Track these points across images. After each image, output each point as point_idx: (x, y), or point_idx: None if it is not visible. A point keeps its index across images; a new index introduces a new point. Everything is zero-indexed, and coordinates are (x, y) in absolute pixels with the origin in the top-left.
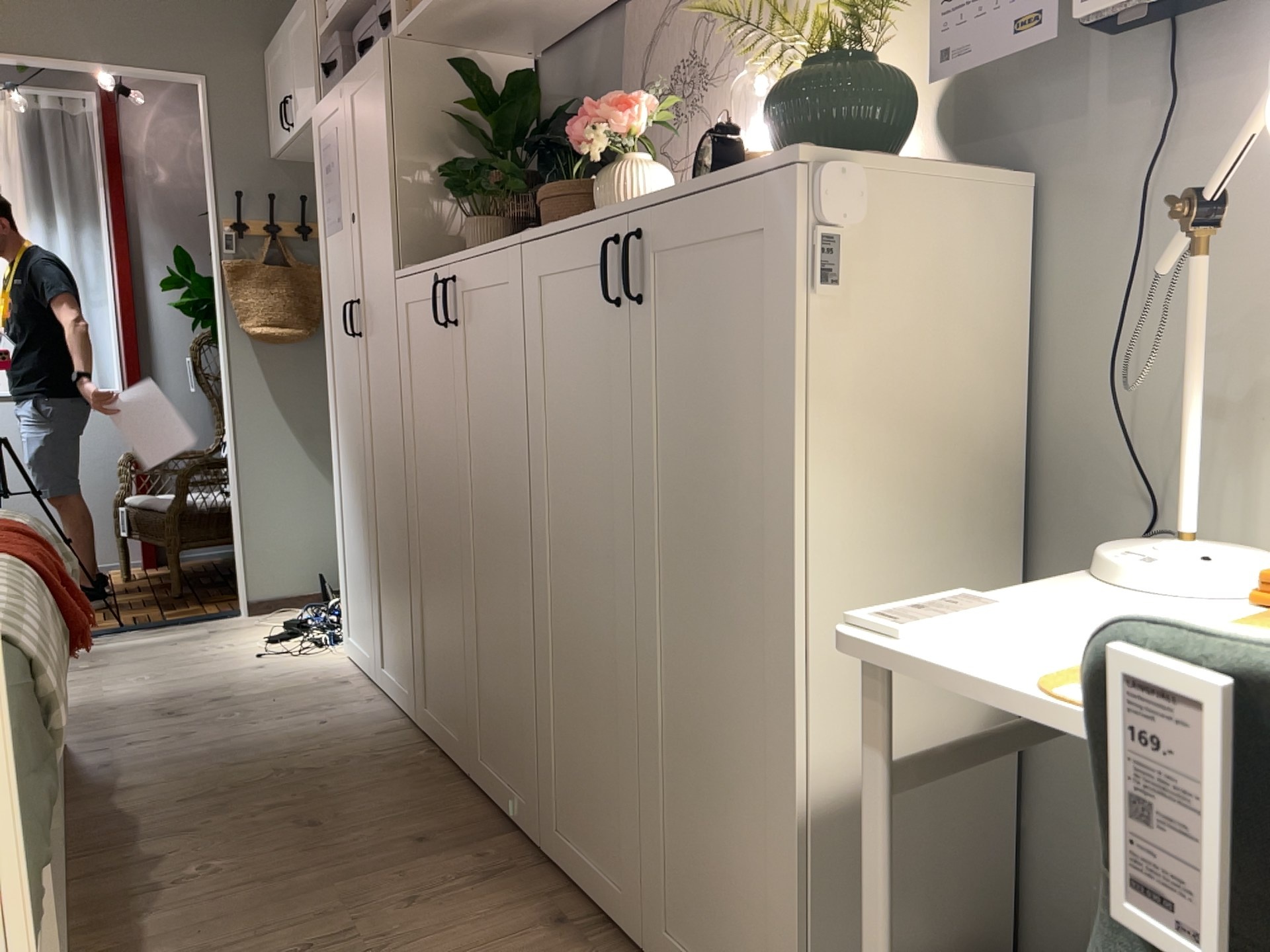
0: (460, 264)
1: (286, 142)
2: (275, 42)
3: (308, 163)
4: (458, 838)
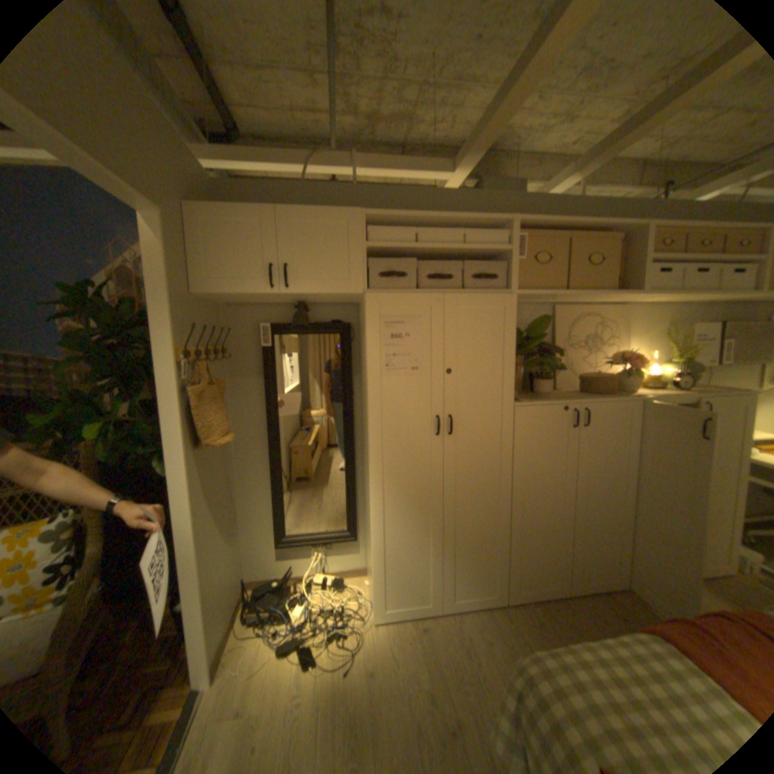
0: (594, 405)
1: (256, 294)
2: (233, 209)
3: (204, 301)
4: (615, 610)
